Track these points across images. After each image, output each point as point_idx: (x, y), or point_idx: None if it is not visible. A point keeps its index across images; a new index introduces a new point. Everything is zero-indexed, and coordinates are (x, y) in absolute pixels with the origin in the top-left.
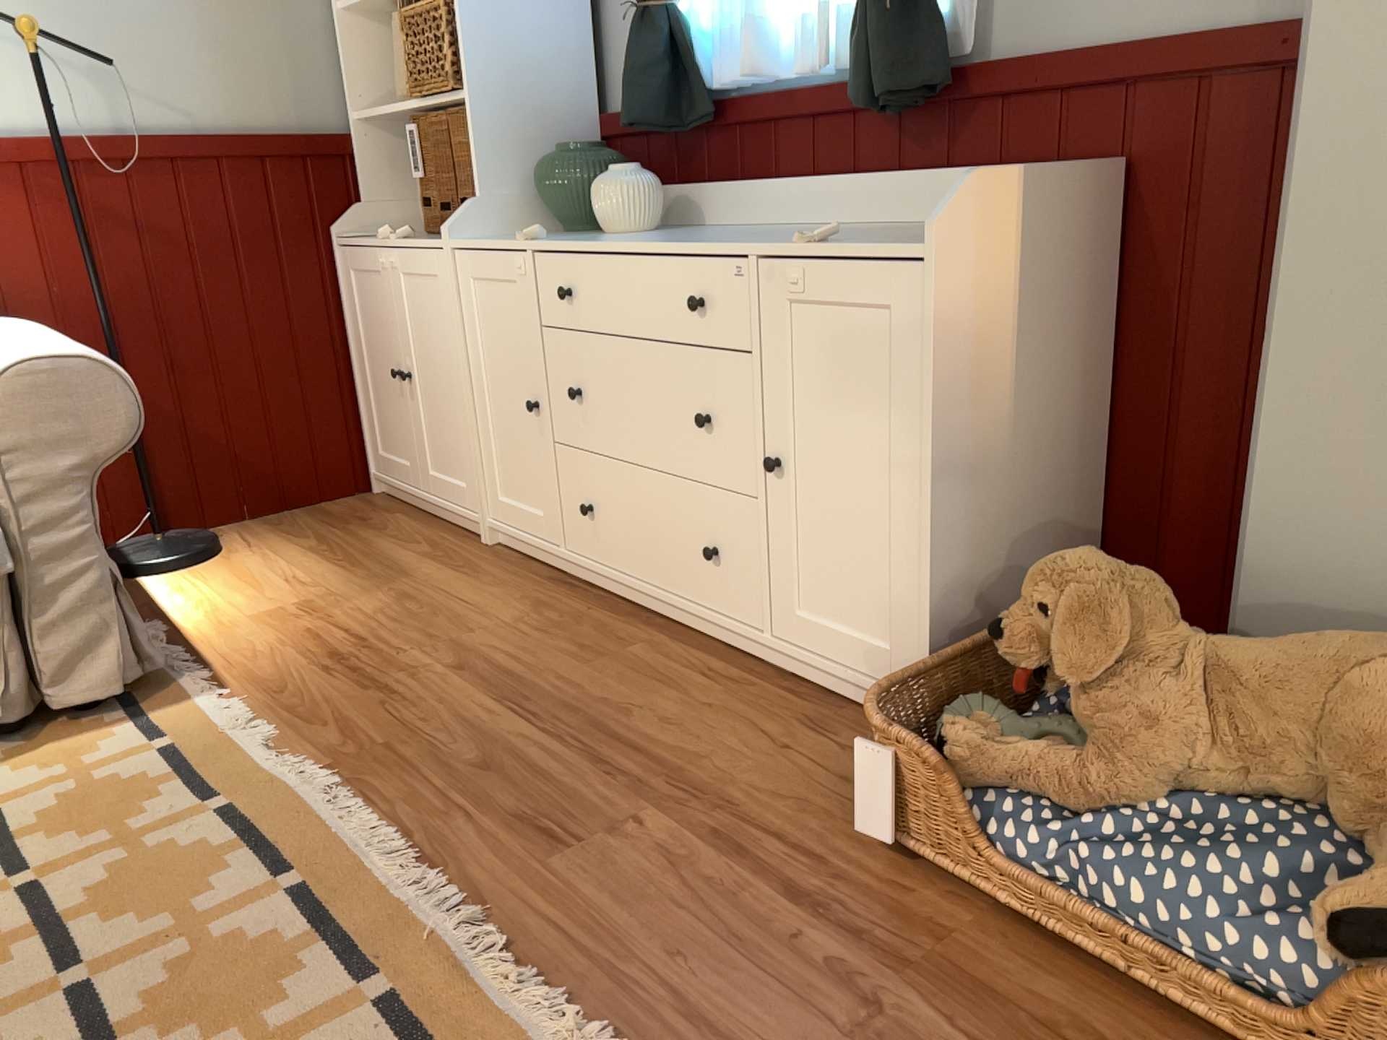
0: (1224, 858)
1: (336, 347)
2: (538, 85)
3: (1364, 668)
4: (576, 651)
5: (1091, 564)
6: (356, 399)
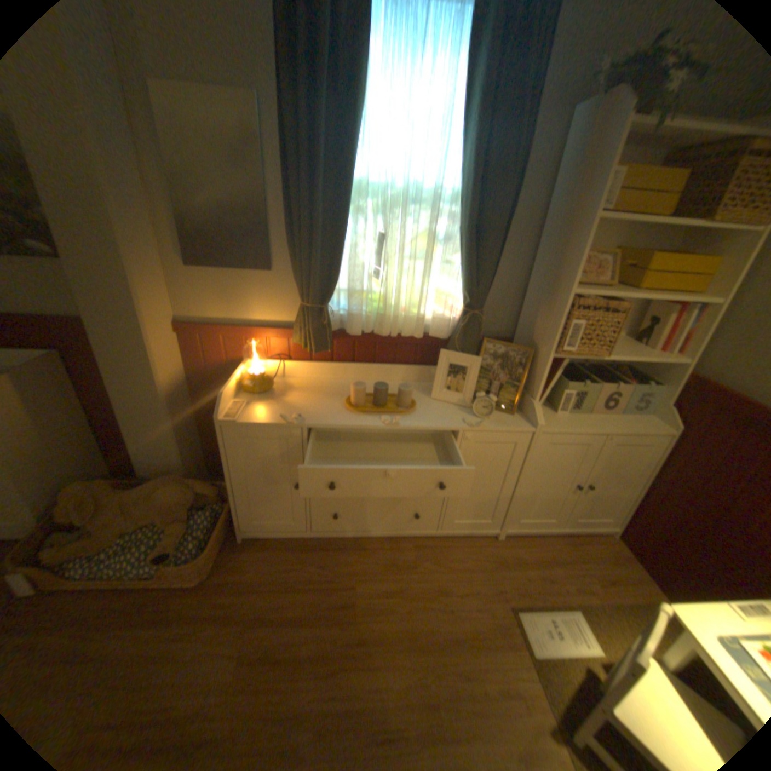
0: (131, 553)
1: None
2: None
3: (156, 493)
4: None
5: (79, 489)
6: None
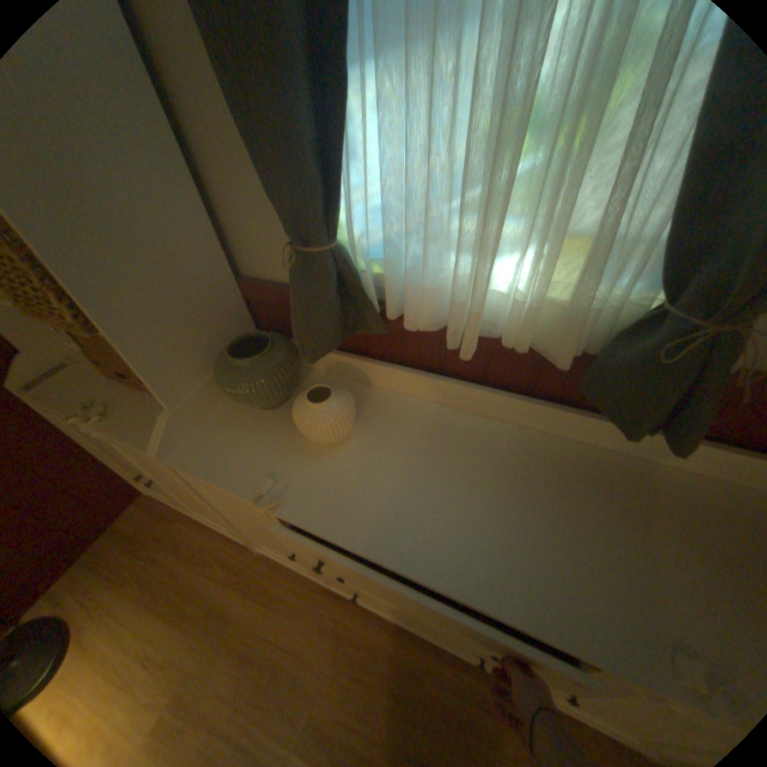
0: None
1: (66, 447)
2: (179, 284)
3: None
4: (396, 706)
5: None
6: (102, 463)
